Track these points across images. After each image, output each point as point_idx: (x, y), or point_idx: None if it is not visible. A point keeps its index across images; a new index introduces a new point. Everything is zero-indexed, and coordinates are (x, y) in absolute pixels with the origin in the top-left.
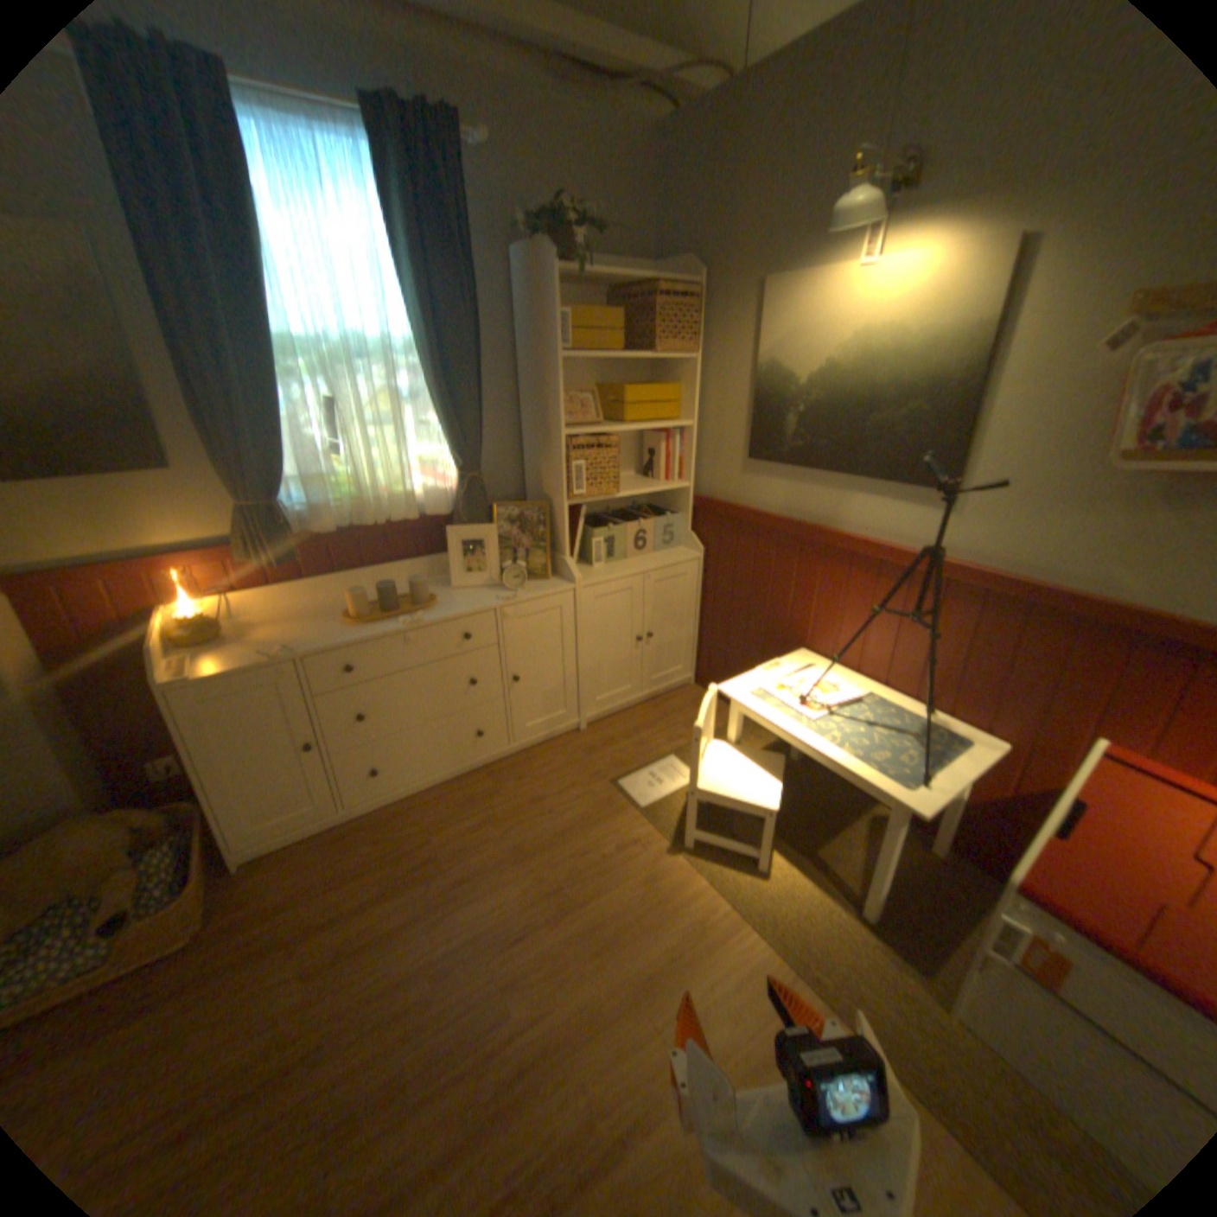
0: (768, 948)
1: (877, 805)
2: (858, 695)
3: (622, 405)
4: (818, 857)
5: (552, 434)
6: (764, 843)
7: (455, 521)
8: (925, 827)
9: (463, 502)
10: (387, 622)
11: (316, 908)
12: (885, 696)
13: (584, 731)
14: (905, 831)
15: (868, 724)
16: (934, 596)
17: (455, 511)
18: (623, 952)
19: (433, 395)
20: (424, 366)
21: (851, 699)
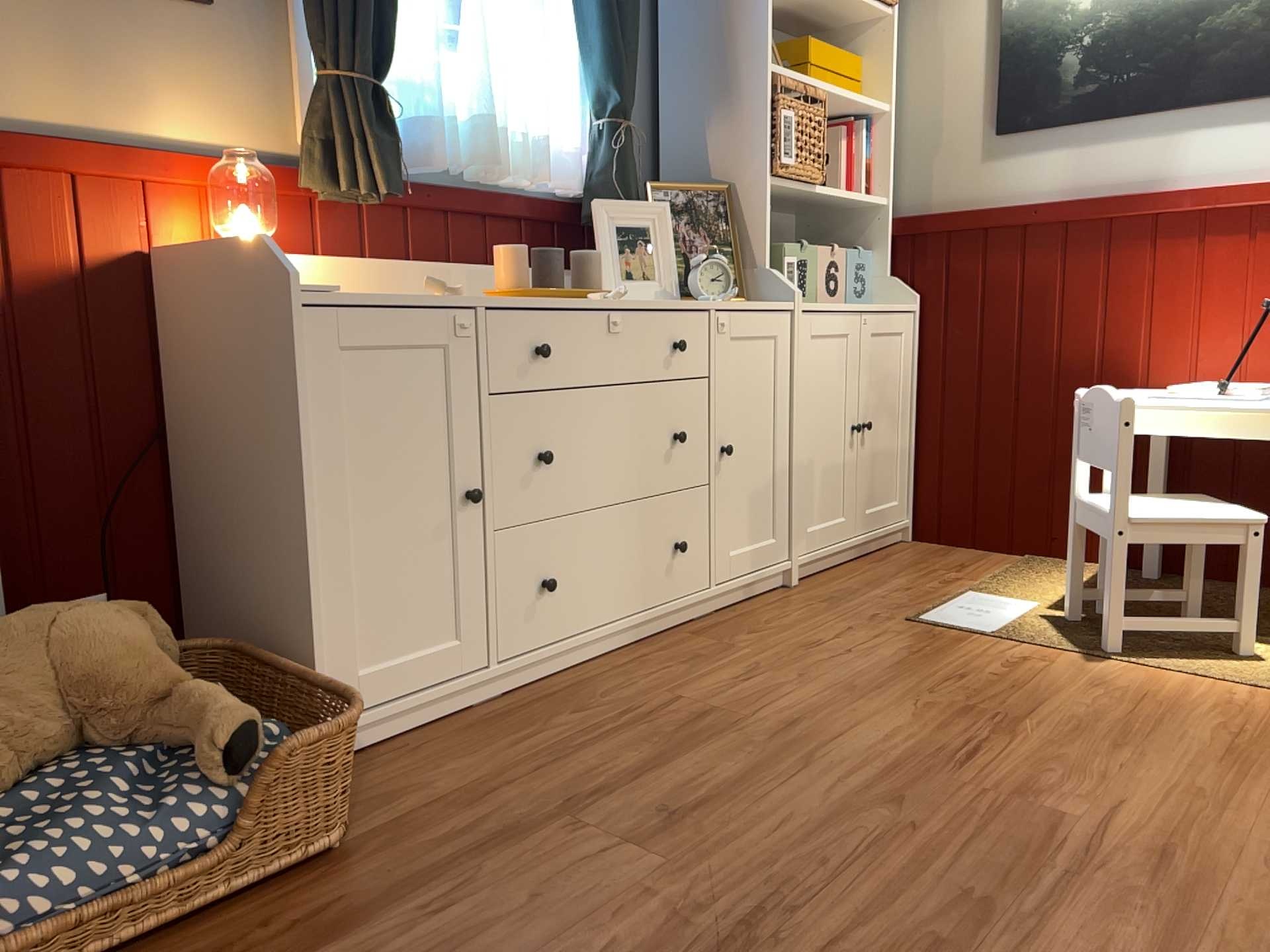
0: None
1: None
2: None
3: (806, 65)
4: None
5: (745, 72)
6: (1247, 592)
7: (588, 205)
8: None
9: (617, 165)
10: (567, 299)
11: (555, 780)
12: None
13: (797, 586)
14: None
15: None
16: None
17: (590, 189)
18: (1152, 740)
19: None
20: None
21: None
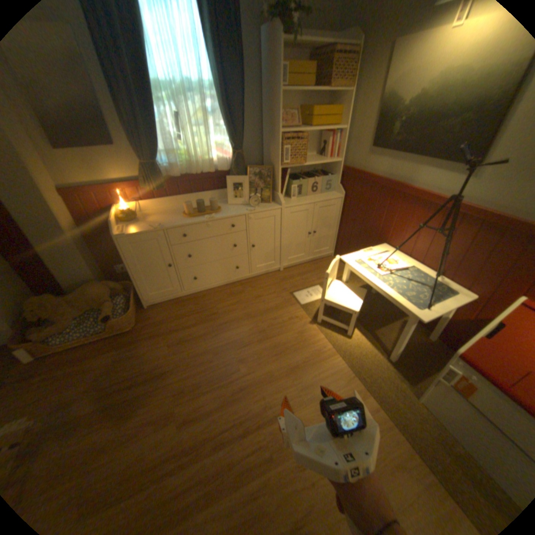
0: (345, 364)
1: (408, 316)
2: (406, 266)
3: (311, 117)
4: (375, 333)
5: (275, 132)
6: (350, 324)
7: (230, 174)
8: (428, 328)
9: (234, 165)
10: (199, 217)
11: (173, 325)
12: (420, 268)
13: (281, 271)
14: (414, 327)
15: (408, 279)
16: (455, 221)
17: (230, 169)
18: (285, 357)
19: (221, 111)
20: (217, 96)
21: (402, 268)
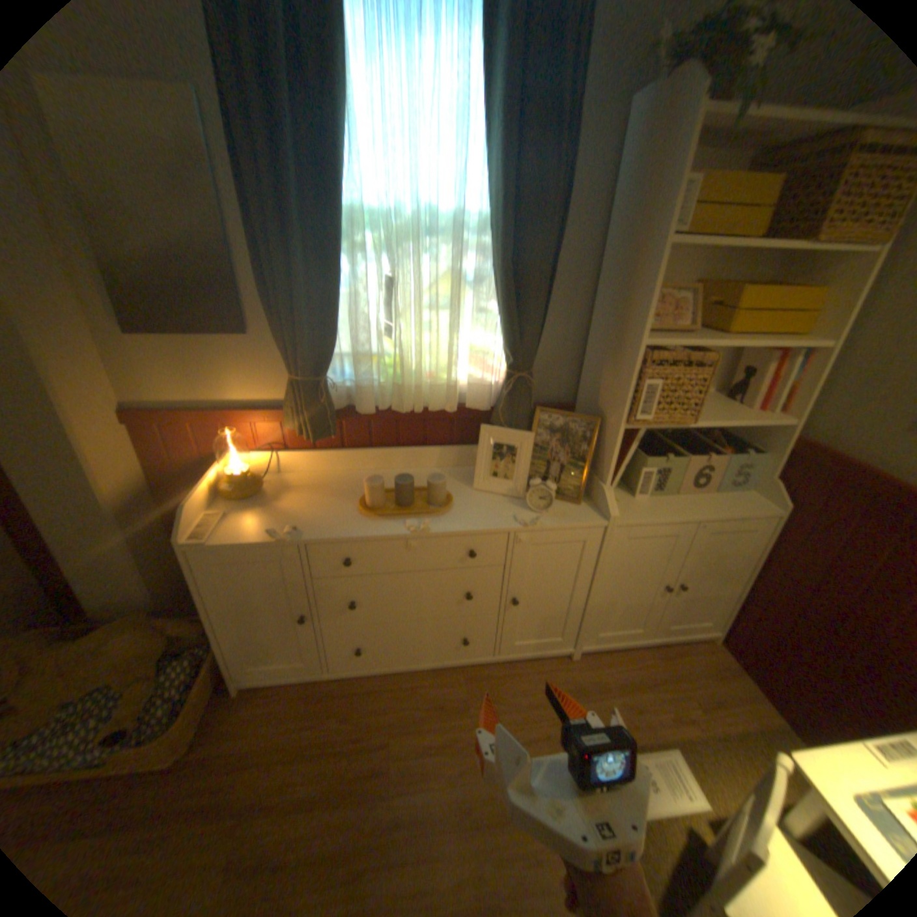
0: None
1: None
2: None
3: (734, 310)
4: None
5: (629, 340)
6: None
7: (493, 417)
8: None
9: (505, 402)
10: (396, 519)
11: (272, 779)
12: None
13: (577, 661)
14: None
15: None
16: None
17: (496, 407)
18: None
19: (498, 281)
20: (495, 246)
21: None
